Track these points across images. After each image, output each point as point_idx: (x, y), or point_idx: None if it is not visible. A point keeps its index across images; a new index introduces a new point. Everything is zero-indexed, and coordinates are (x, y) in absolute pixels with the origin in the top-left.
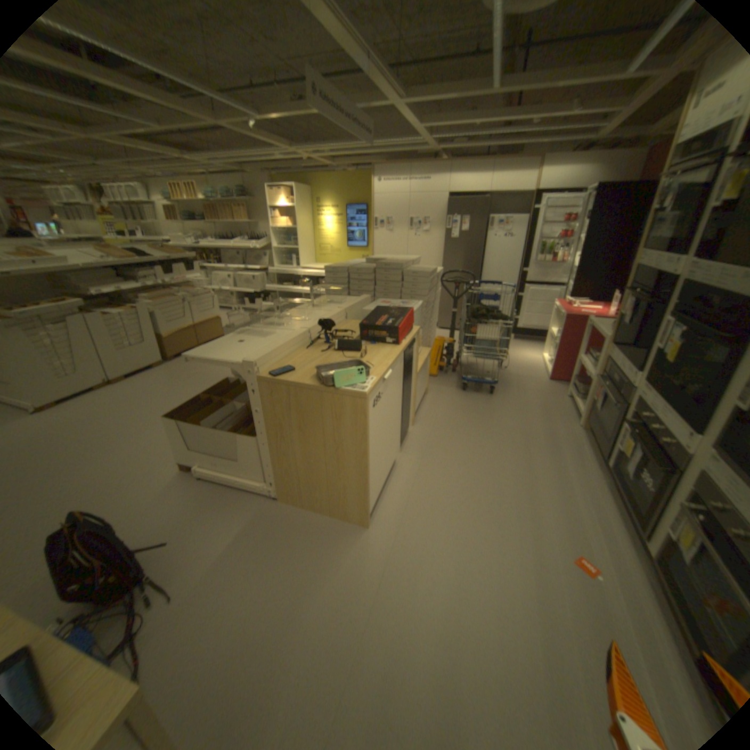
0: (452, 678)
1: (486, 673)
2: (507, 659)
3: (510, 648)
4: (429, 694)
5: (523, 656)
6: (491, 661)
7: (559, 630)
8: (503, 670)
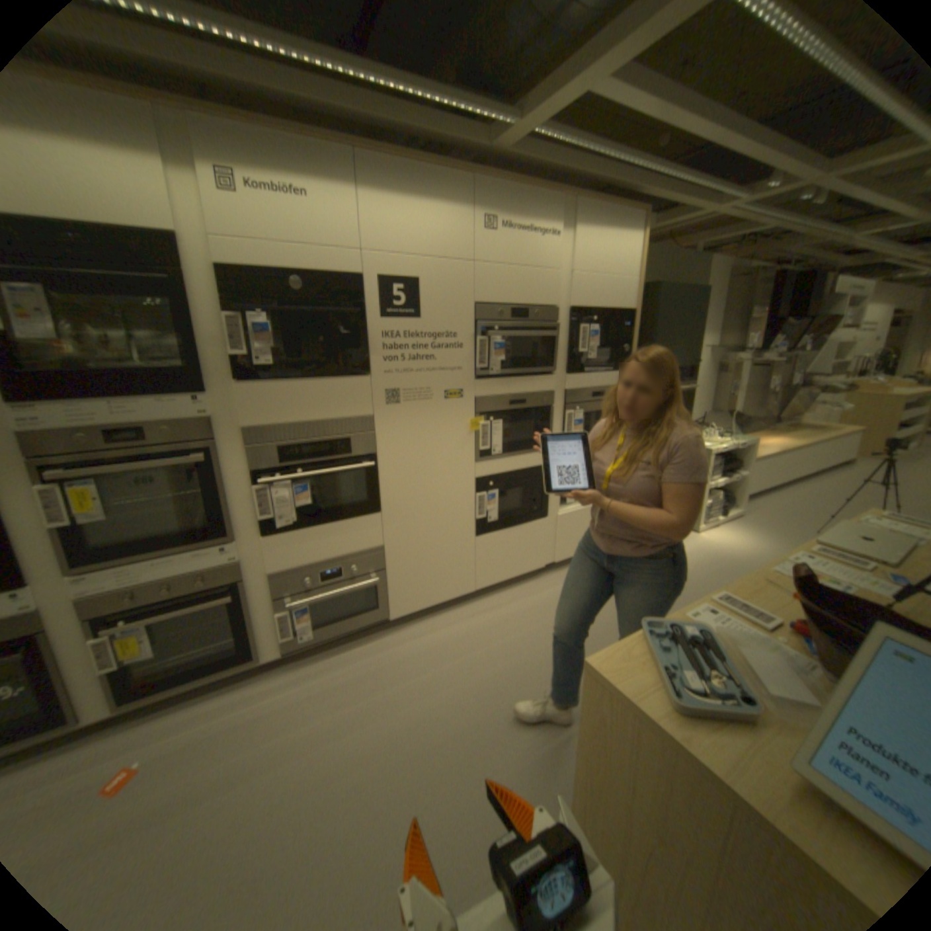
0: (328, 836)
1: (304, 812)
2: (279, 804)
3: (265, 807)
4: (356, 846)
5: (268, 793)
6: (290, 815)
7: (222, 778)
8: (292, 801)
